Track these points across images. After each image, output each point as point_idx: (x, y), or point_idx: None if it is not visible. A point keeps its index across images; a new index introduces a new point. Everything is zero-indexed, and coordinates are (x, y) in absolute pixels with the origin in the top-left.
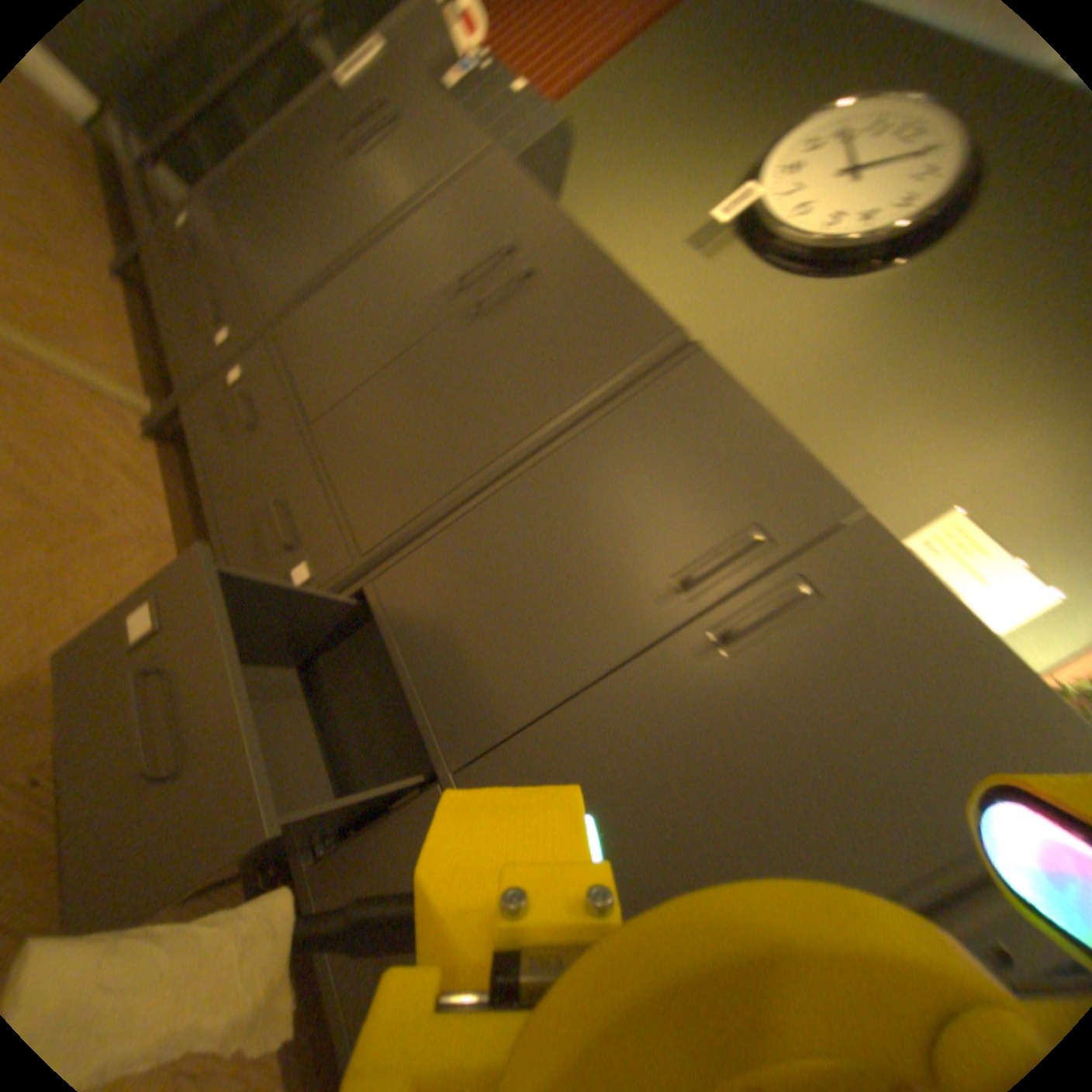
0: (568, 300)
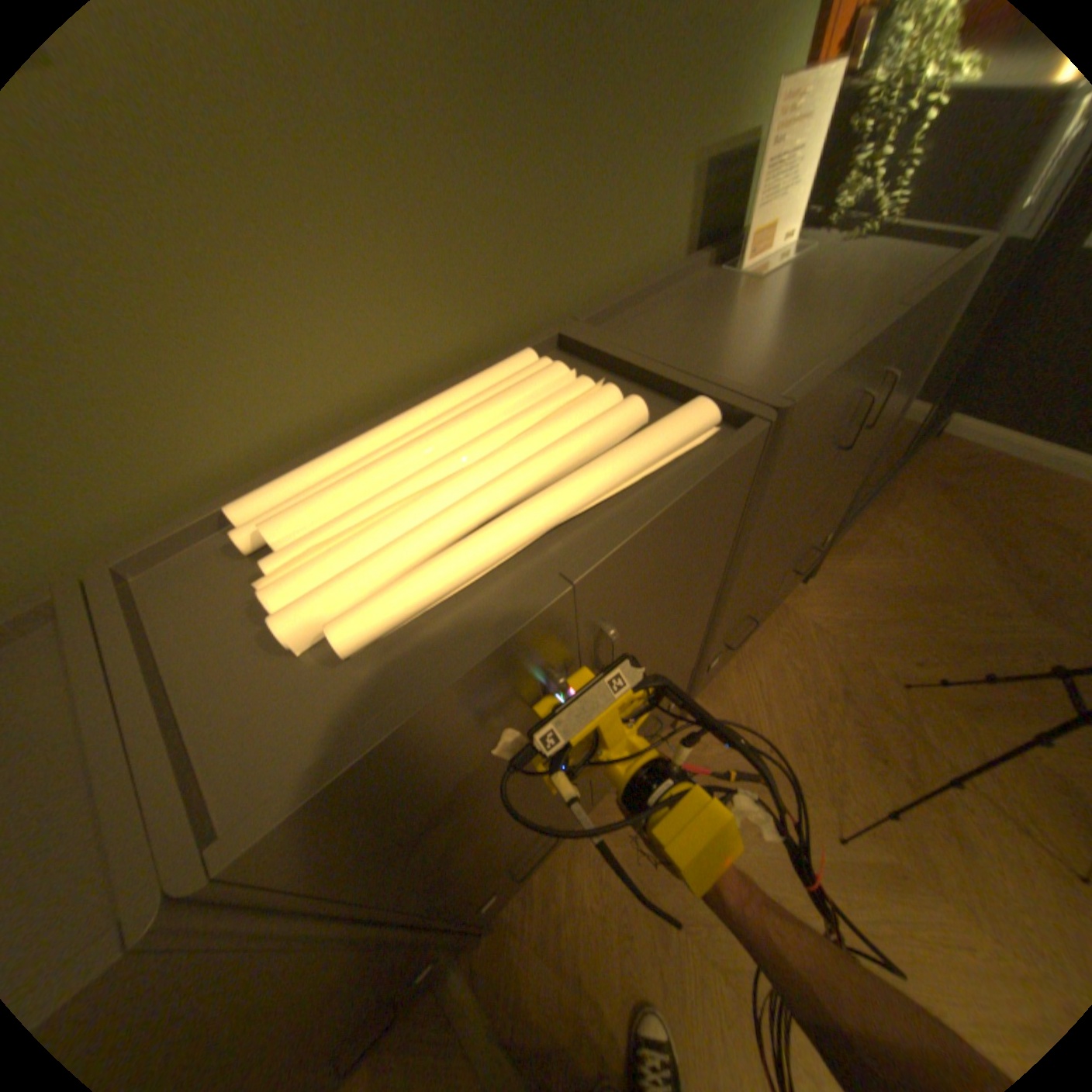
0: (664, 565)
